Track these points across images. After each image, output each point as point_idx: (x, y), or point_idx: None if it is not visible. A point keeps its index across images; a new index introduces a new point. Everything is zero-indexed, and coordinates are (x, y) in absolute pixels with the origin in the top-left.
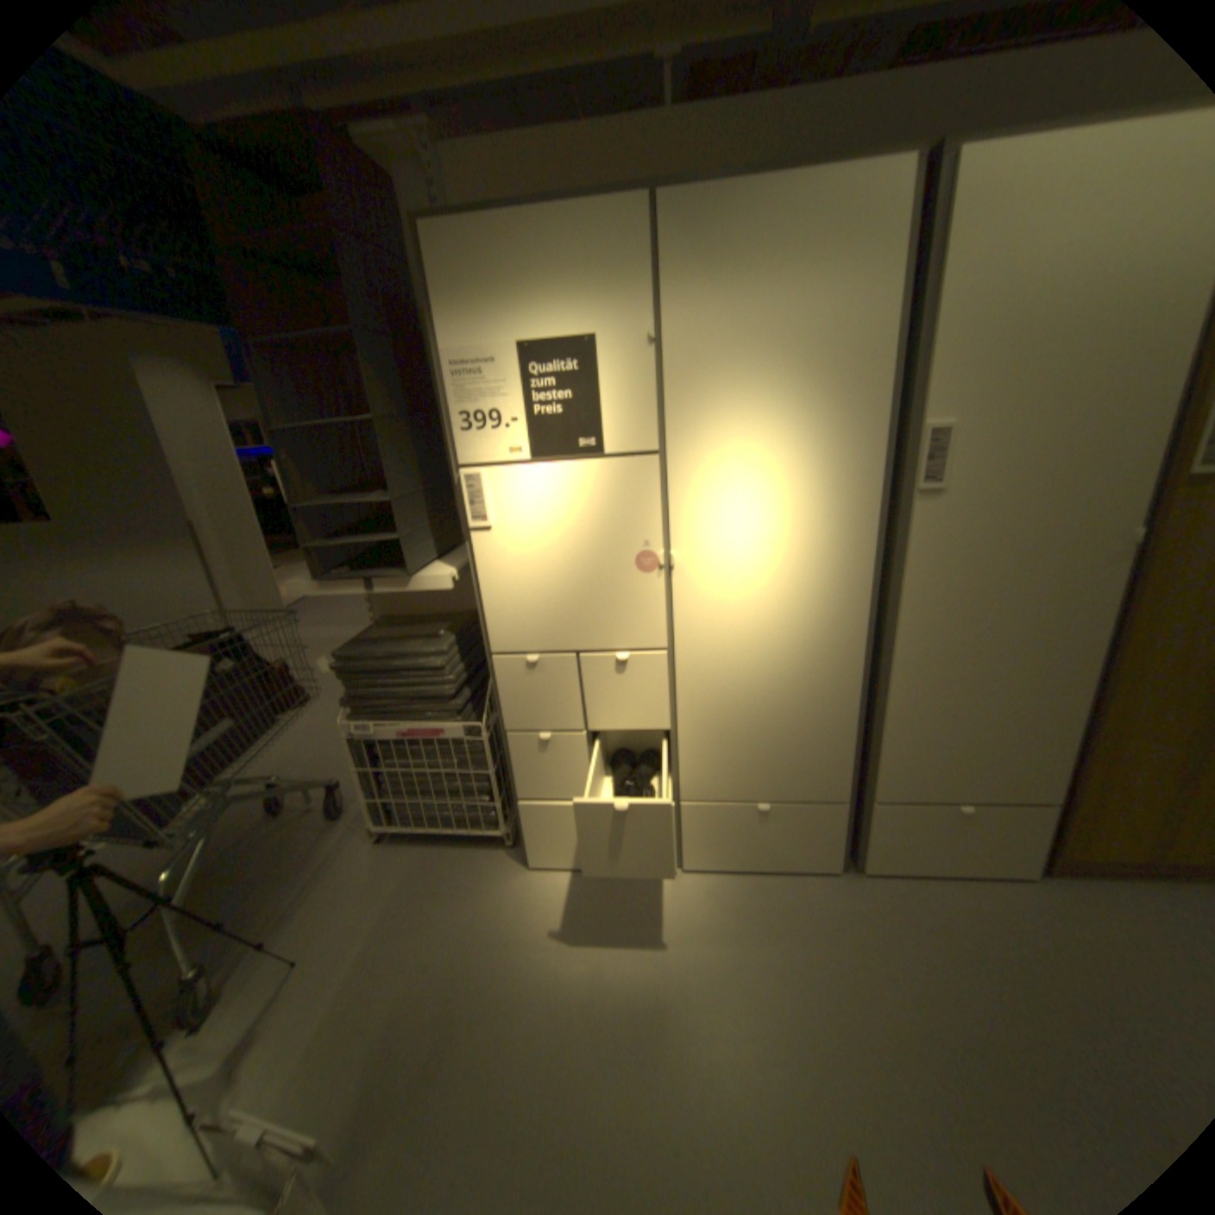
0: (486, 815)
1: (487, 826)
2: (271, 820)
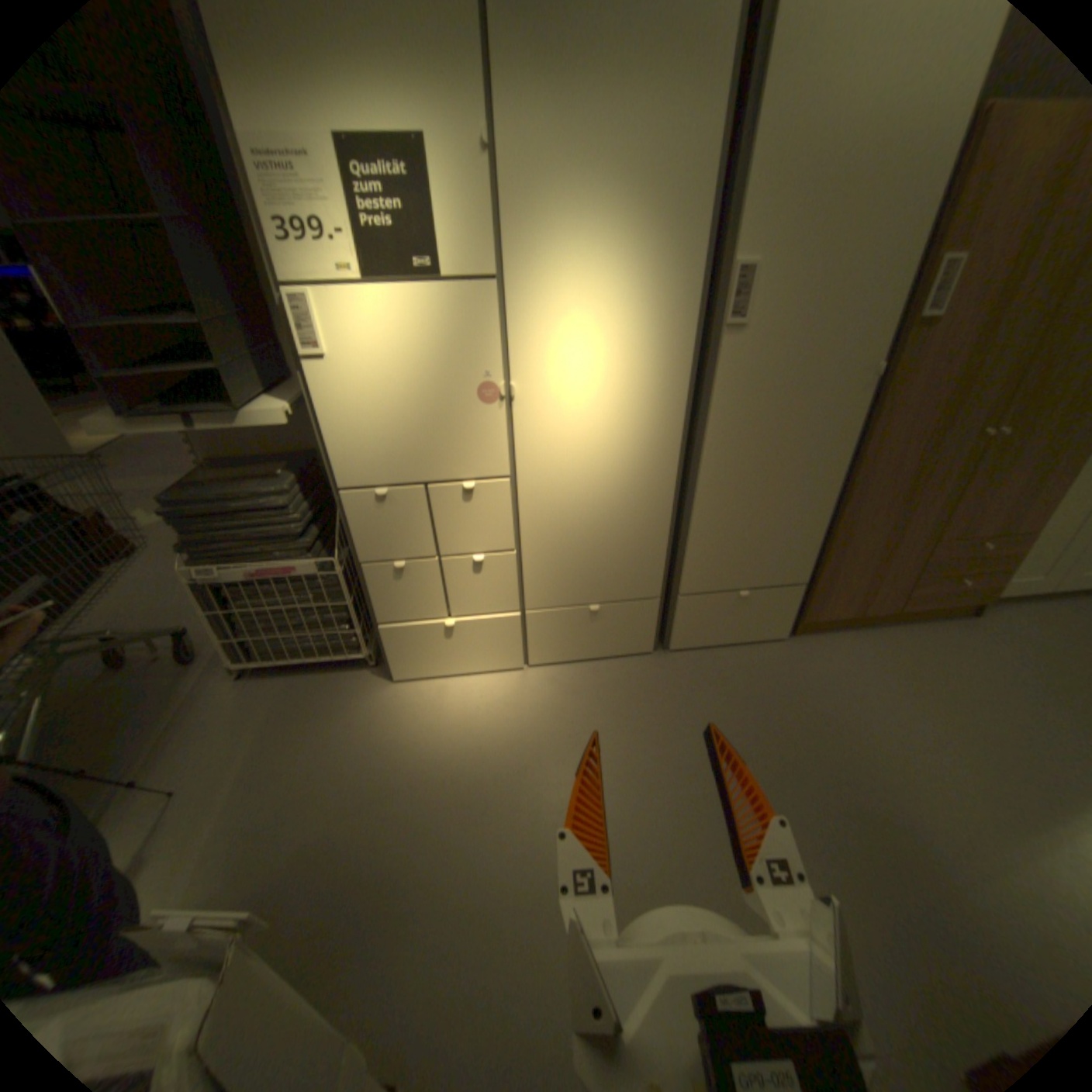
0: (347, 641)
1: (350, 651)
2: (115, 673)
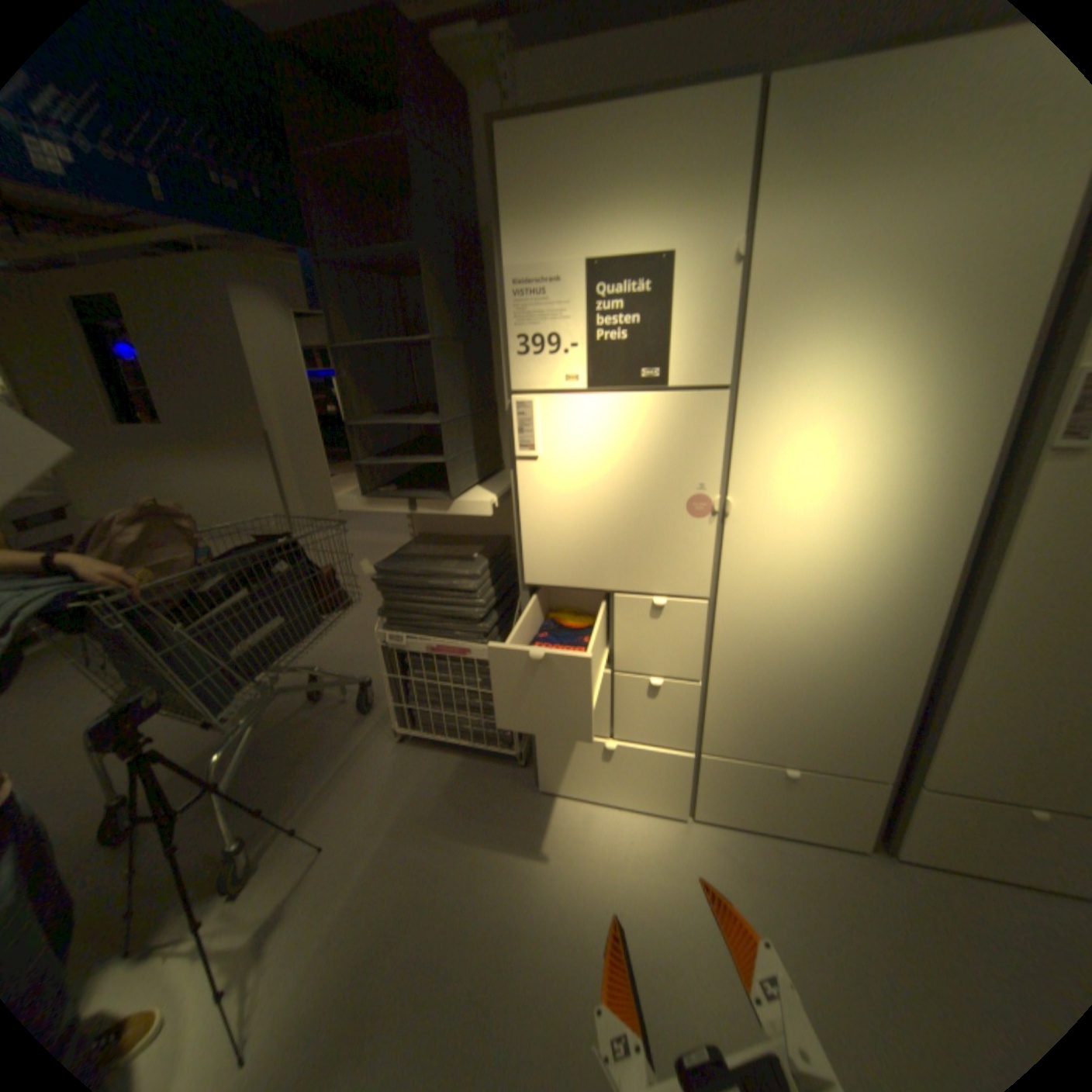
0: (502, 734)
1: (503, 744)
2: (312, 706)
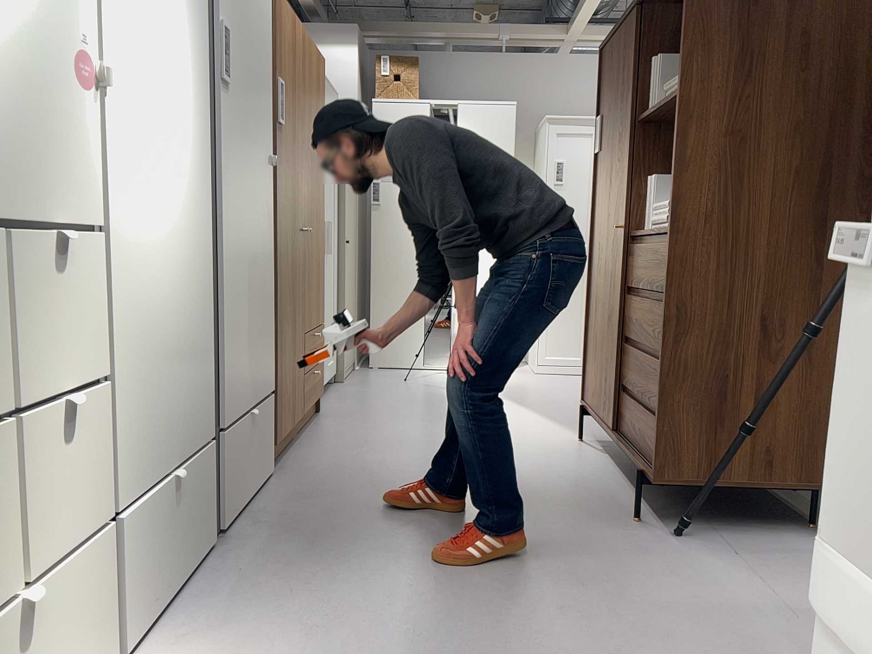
0: None
1: None
2: None
